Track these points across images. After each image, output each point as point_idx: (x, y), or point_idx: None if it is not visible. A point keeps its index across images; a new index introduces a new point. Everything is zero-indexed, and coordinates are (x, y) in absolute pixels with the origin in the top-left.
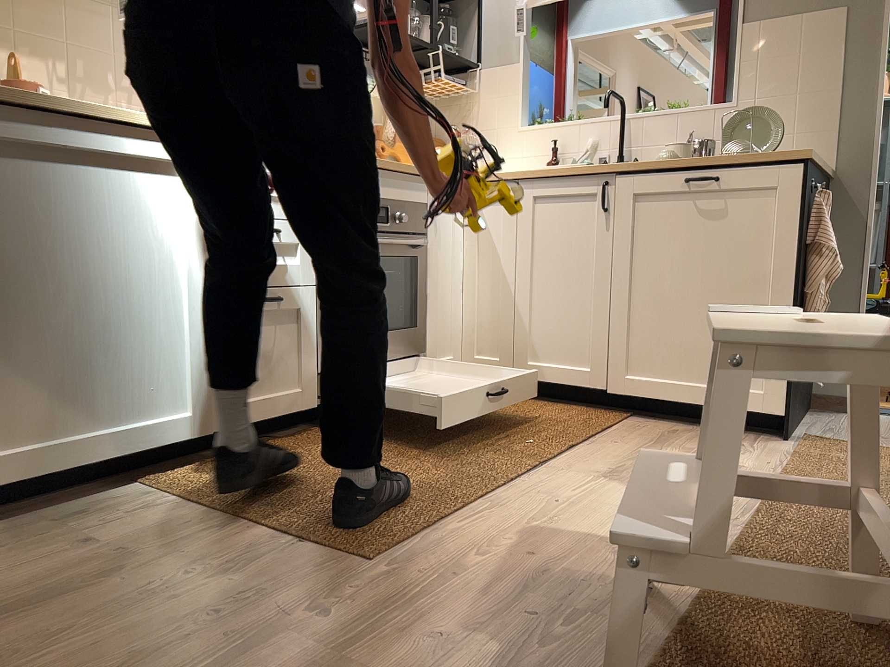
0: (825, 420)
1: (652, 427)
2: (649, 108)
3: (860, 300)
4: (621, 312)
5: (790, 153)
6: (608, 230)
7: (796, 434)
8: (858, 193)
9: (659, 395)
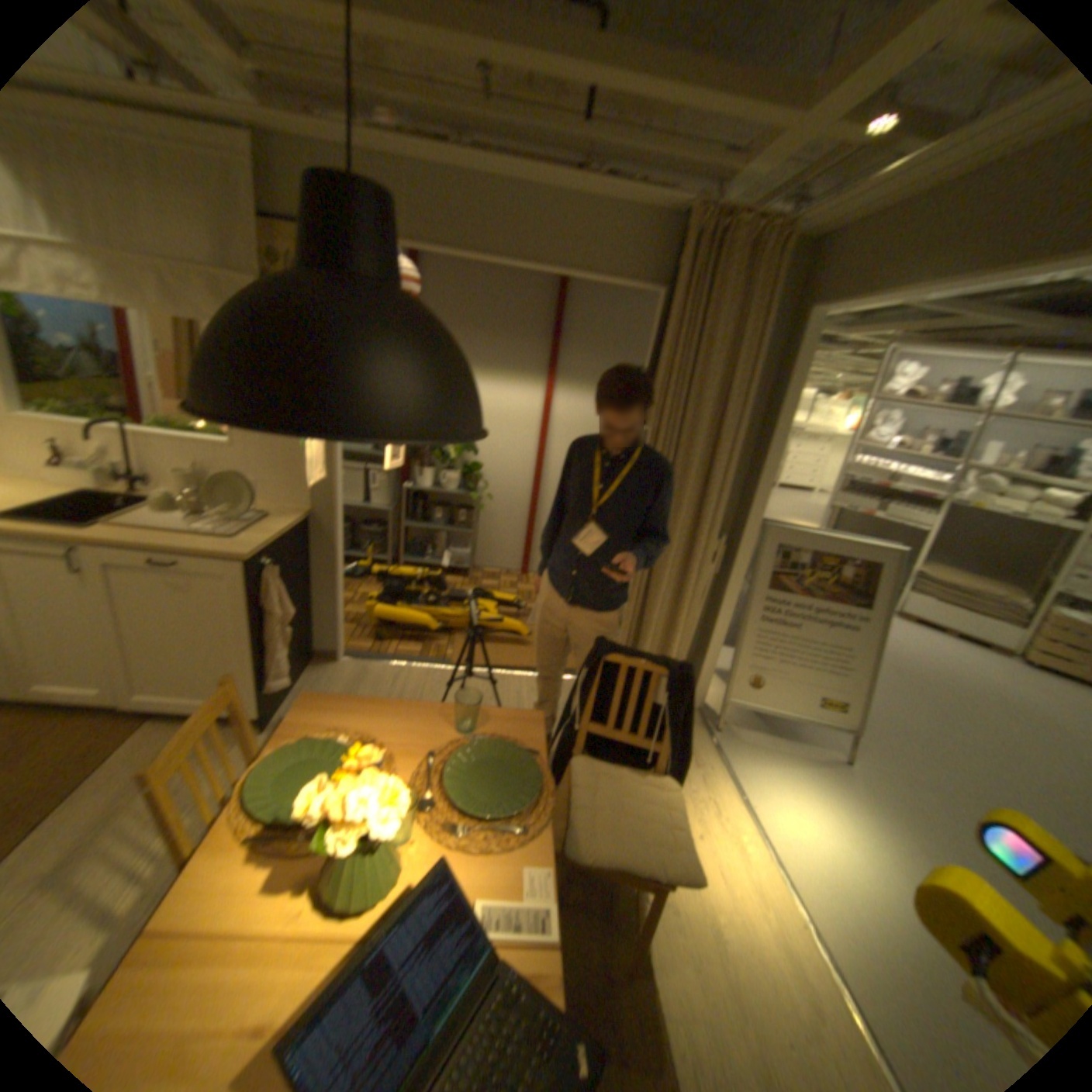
0: (310, 682)
1: (149, 746)
2: (160, 418)
3: (335, 595)
4: (111, 655)
5: (228, 554)
6: (81, 590)
7: (273, 719)
8: (327, 527)
9: (159, 712)
